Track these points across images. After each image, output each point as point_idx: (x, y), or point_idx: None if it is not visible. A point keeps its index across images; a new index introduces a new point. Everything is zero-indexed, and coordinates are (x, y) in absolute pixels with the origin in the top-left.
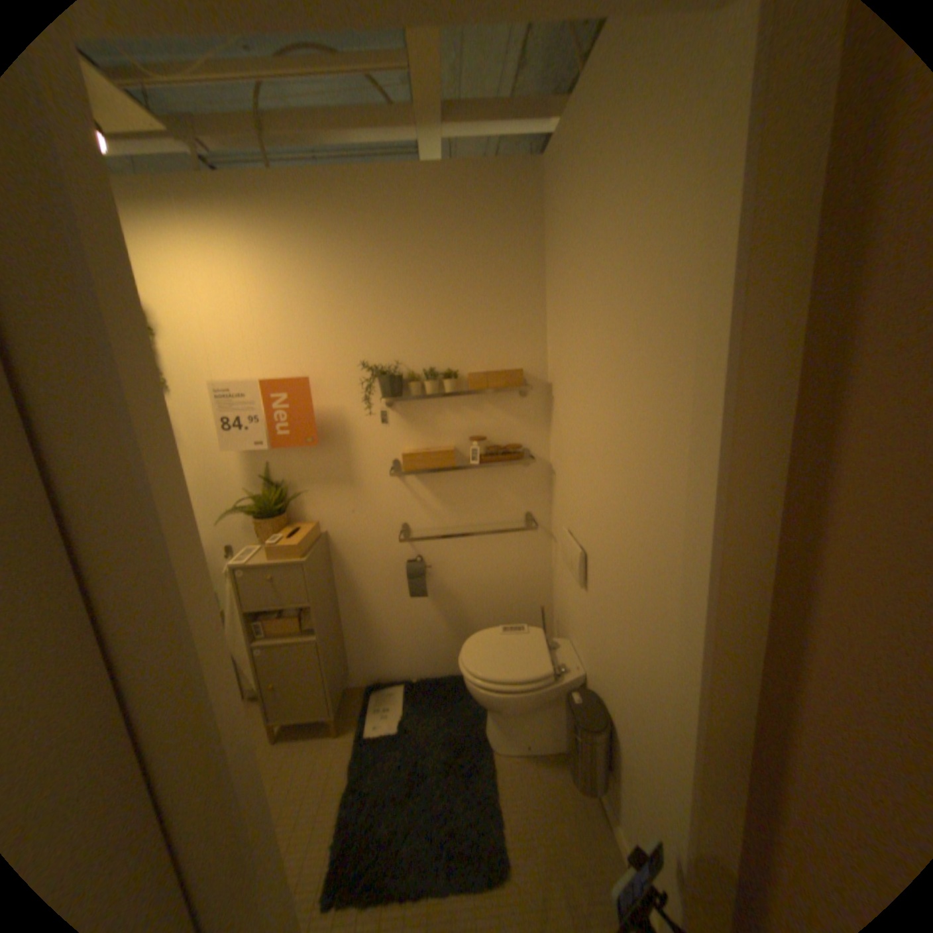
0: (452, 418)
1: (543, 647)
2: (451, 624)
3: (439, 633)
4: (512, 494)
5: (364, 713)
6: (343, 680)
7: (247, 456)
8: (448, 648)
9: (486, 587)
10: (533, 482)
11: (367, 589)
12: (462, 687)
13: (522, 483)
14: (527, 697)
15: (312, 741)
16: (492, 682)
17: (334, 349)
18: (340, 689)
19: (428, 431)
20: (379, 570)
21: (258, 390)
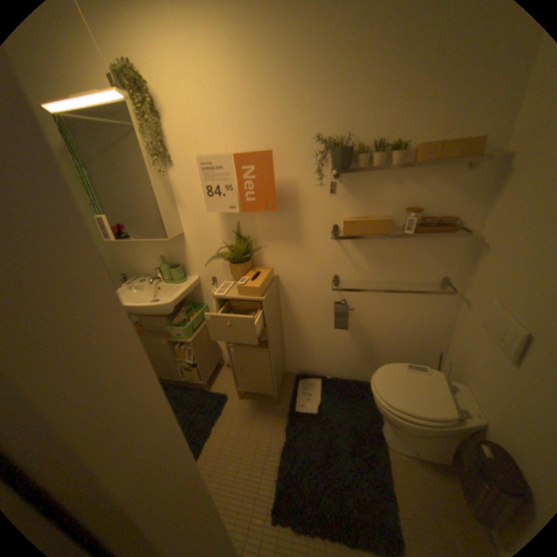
0: (391, 189)
1: (447, 391)
2: (360, 348)
3: (350, 352)
4: (434, 260)
5: (295, 393)
6: (283, 369)
7: (225, 216)
8: (355, 362)
9: (393, 328)
10: (459, 251)
11: (303, 316)
12: (364, 390)
13: (447, 251)
14: (432, 430)
15: (263, 402)
16: (402, 412)
17: (293, 123)
18: (281, 375)
19: (367, 200)
20: (313, 305)
21: (232, 162)
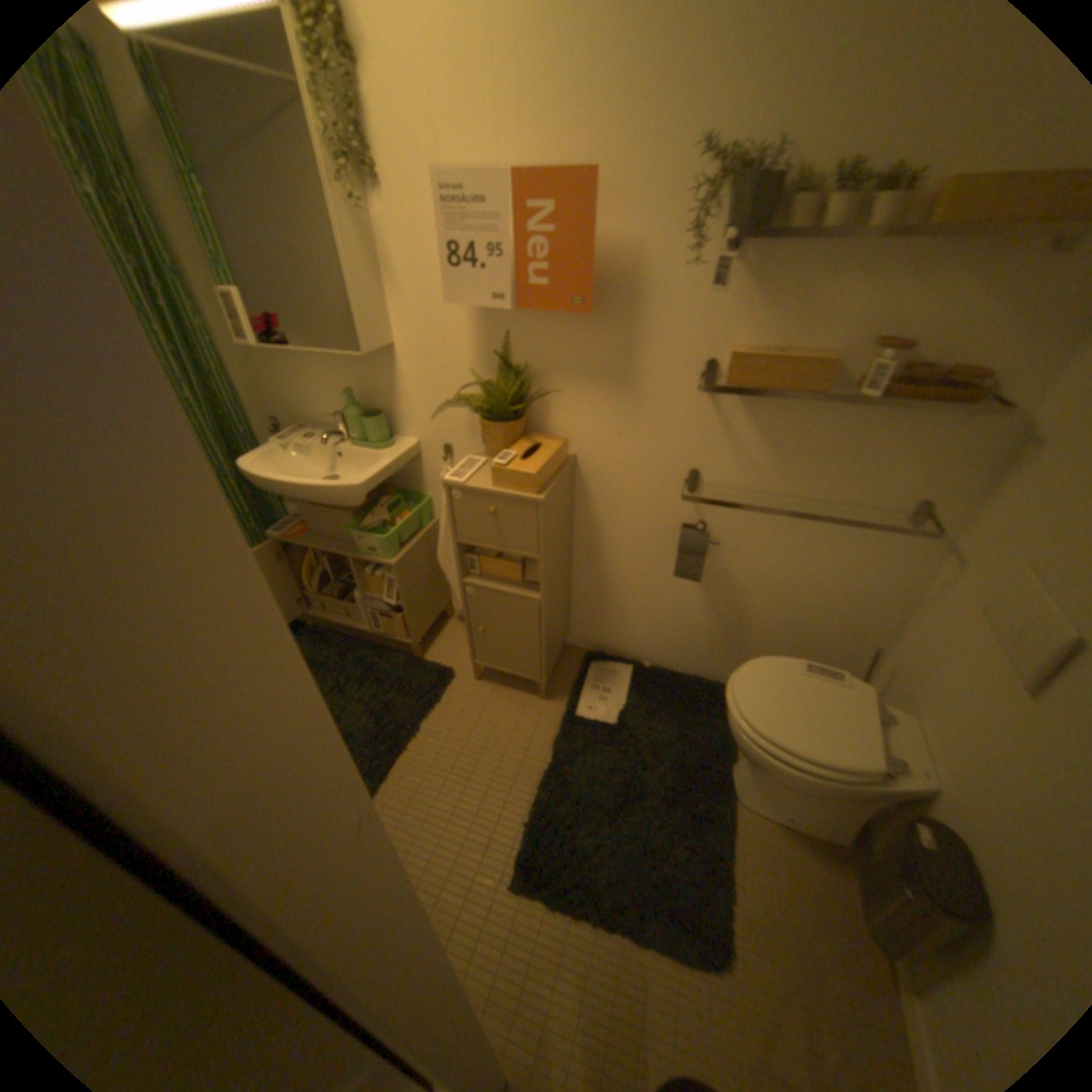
0: (855, 286)
1: (875, 720)
2: (719, 619)
3: (698, 624)
4: (913, 460)
5: (581, 684)
6: (562, 638)
7: (480, 314)
8: (704, 645)
9: (793, 589)
10: (972, 447)
11: (615, 544)
12: (711, 697)
13: (947, 445)
14: (830, 786)
15: (519, 692)
16: (779, 745)
17: (656, 98)
18: (558, 648)
19: (794, 308)
20: (638, 525)
21: (507, 189)
